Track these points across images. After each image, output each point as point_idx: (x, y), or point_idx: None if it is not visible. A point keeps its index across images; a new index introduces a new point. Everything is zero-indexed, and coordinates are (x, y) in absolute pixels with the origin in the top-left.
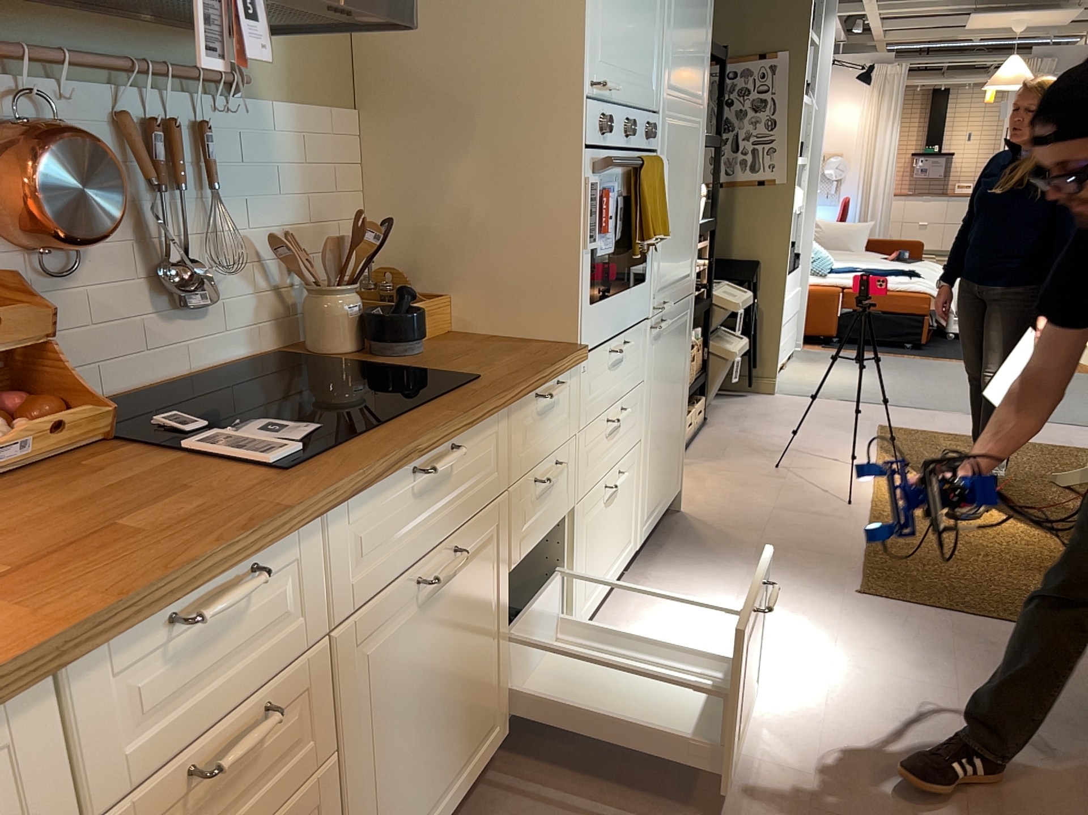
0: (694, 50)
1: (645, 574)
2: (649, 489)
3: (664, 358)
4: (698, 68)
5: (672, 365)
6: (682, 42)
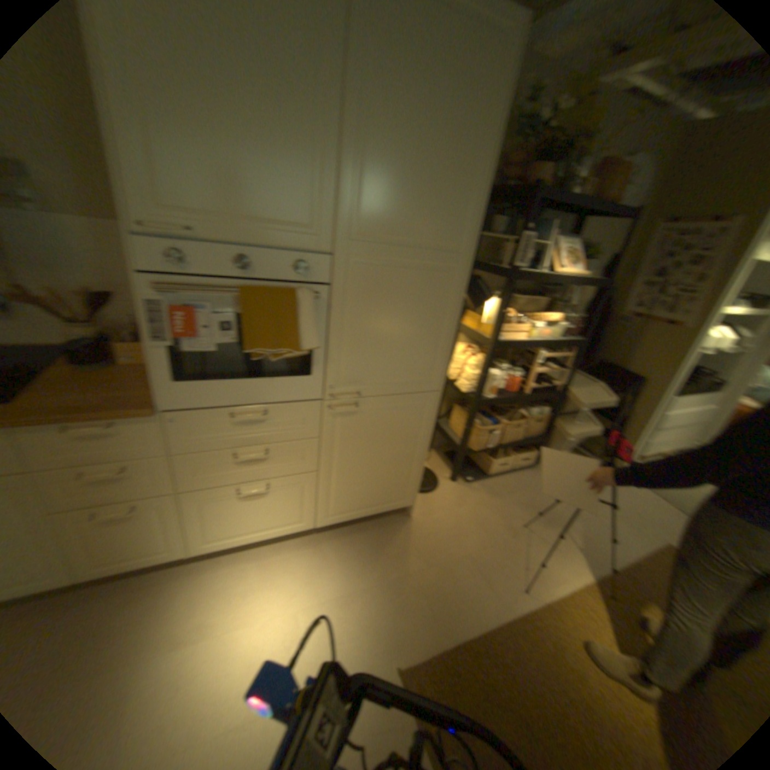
0: (433, 197)
1: (317, 545)
2: (337, 500)
3: (363, 427)
4: (446, 215)
5: (382, 433)
6: (392, 189)
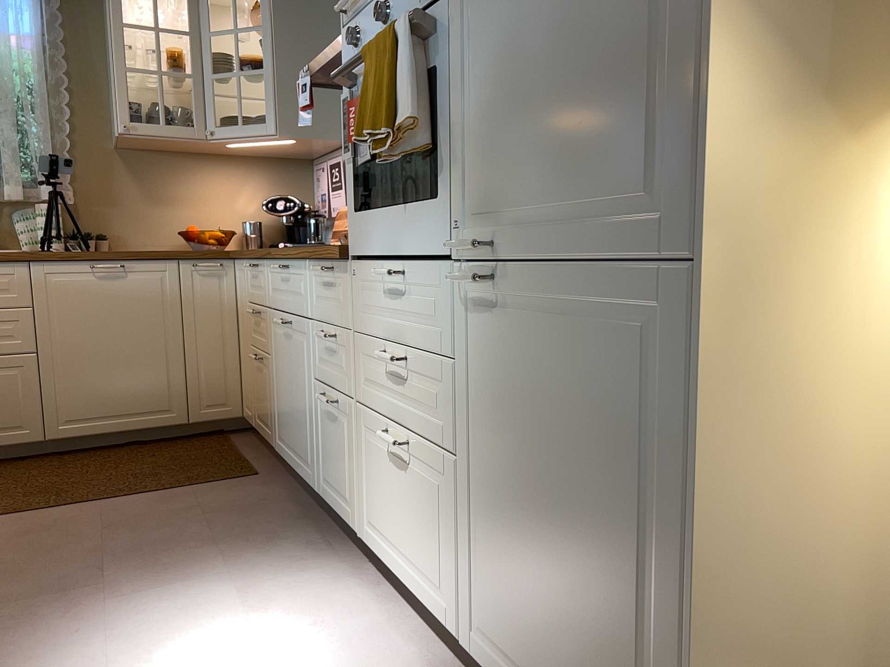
0: None
1: None
2: (494, 598)
3: (522, 366)
4: None
5: (563, 410)
6: None
